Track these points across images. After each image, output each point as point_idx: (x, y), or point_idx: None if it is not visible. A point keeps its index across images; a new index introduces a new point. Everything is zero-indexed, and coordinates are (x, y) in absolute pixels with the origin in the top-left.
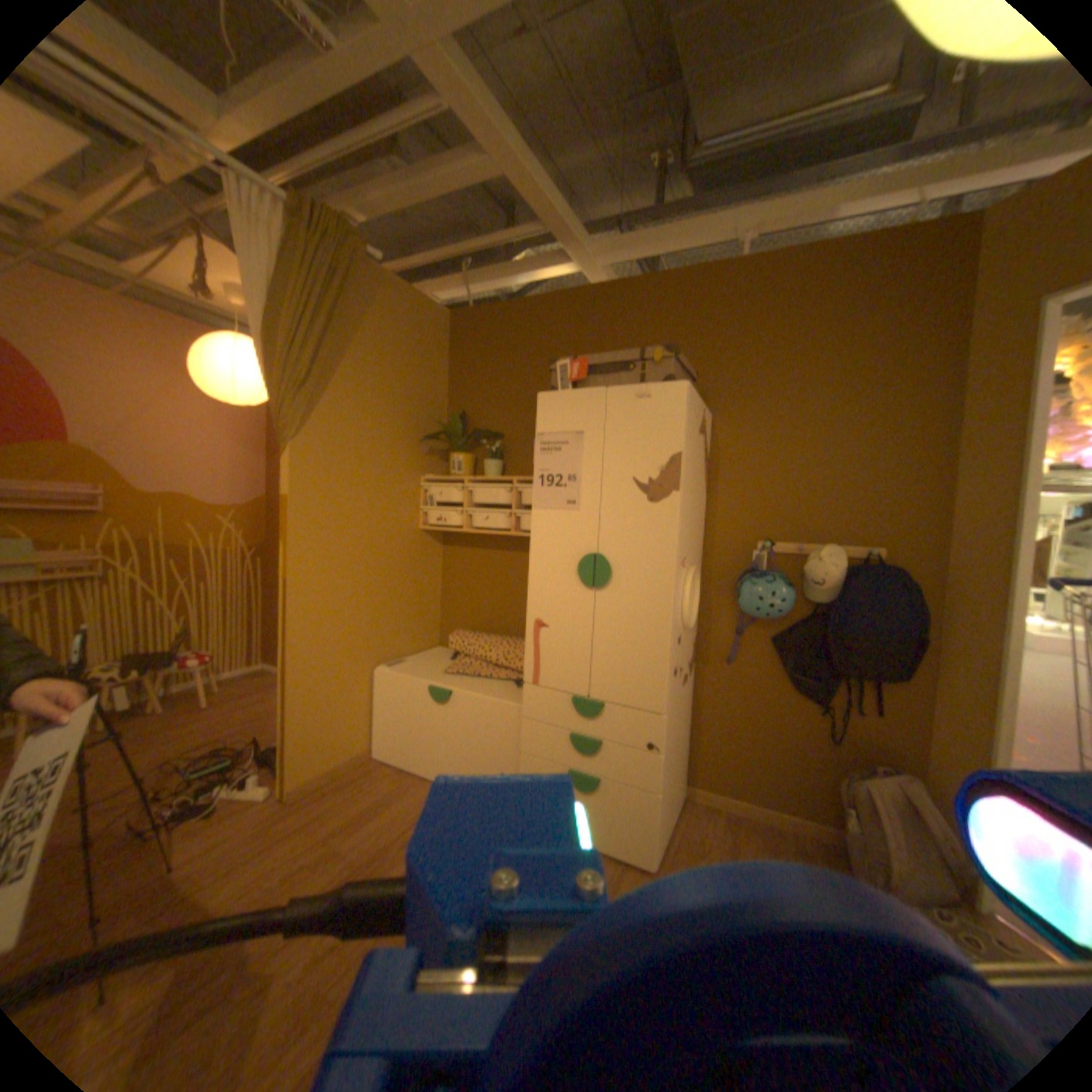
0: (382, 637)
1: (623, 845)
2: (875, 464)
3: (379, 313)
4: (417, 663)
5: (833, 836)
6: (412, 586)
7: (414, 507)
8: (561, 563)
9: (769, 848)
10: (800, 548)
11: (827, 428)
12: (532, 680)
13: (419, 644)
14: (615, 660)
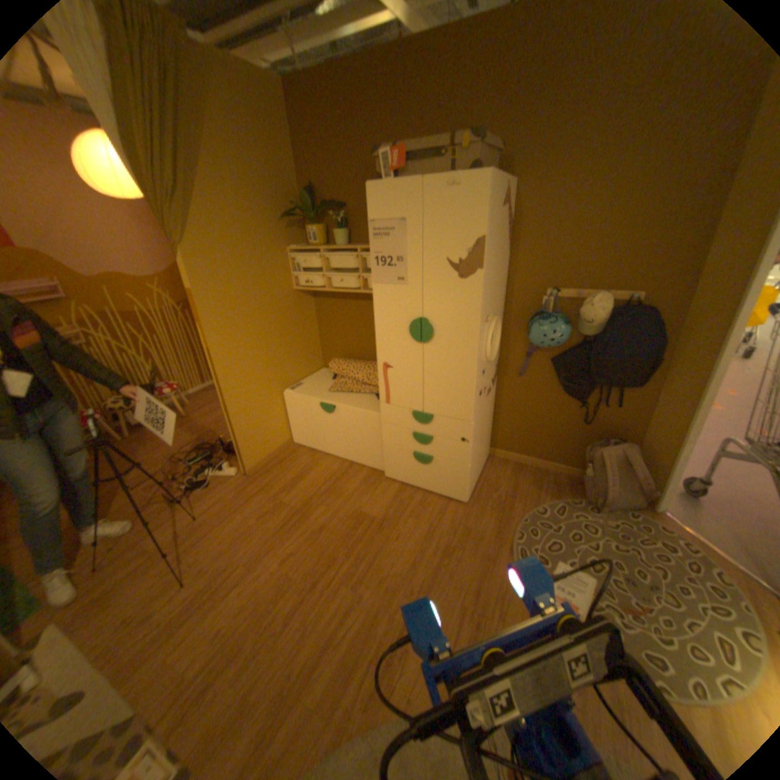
0: (284, 372)
1: (448, 489)
2: (648, 221)
3: (218, 103)
4: (311, 385)
5: (578, 473)
6: (297, 334)
7: (287, 275)
8: (397, 326)
9: (537, 482)
10: (578, 294)
11: (613, 189)
12: (386, 402)
13: (310, 370)
14: (439, 390)
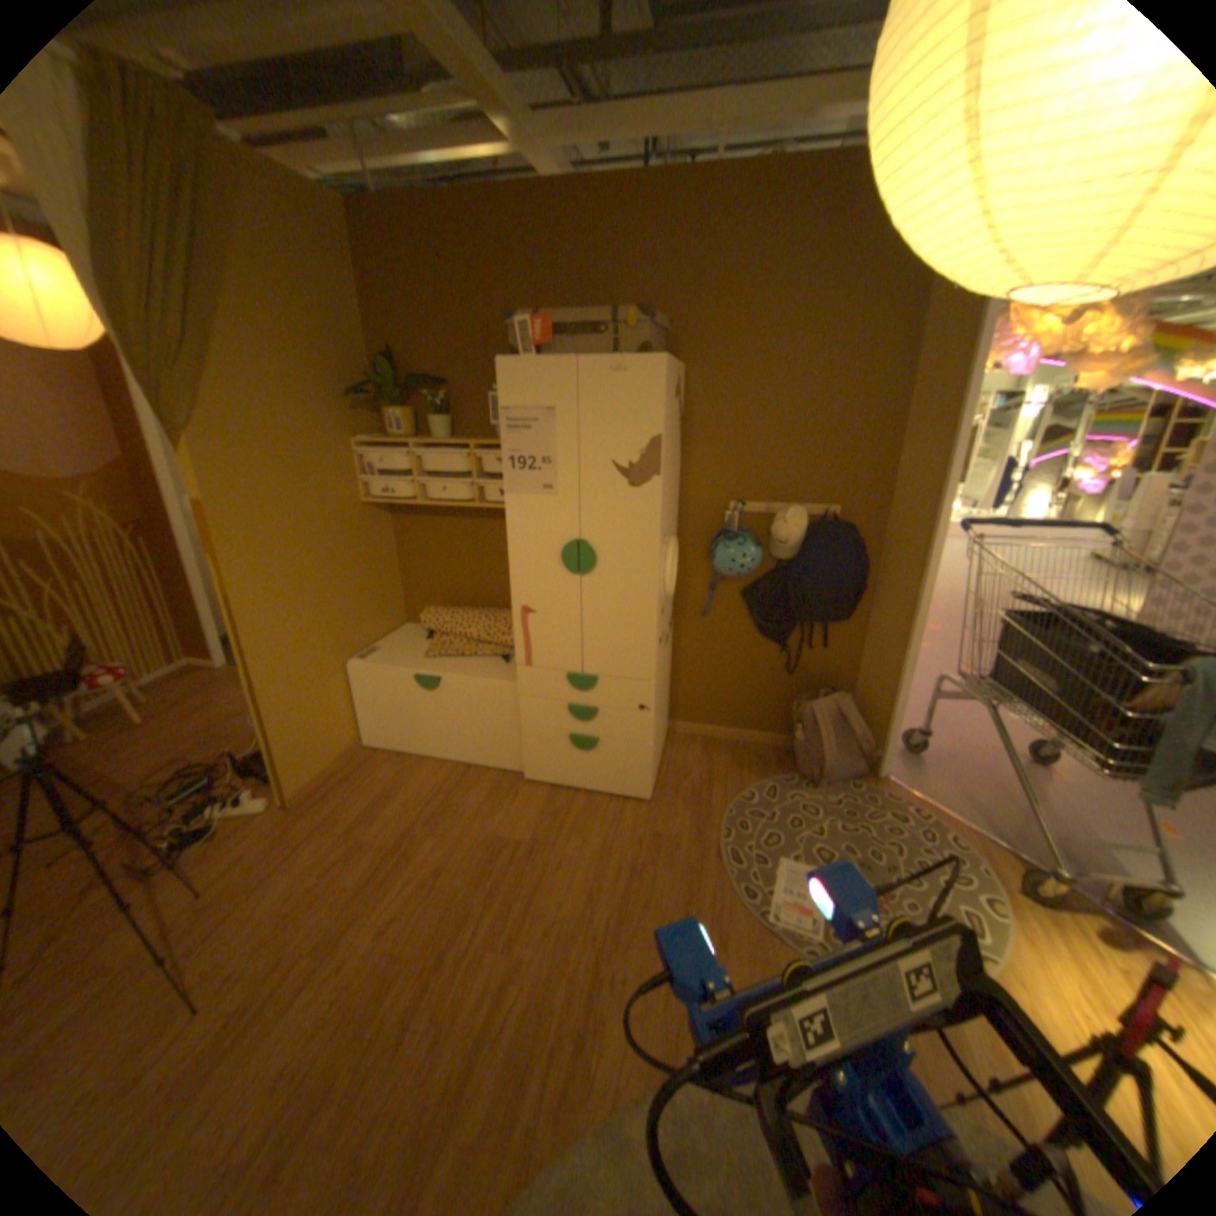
0: (348, 631)
1: (622, 784)
2: (835, 425)
3: (252, 225)
4: (393, 650)
5: (783, 741)
6: (368, 570)
7: (352, 480)
8: (543, 552)
9: (736, 761)
10: (766, 509)
11: (795, 386)
12: (526, 664)
13: (387, 628)
14: (606, 640)
